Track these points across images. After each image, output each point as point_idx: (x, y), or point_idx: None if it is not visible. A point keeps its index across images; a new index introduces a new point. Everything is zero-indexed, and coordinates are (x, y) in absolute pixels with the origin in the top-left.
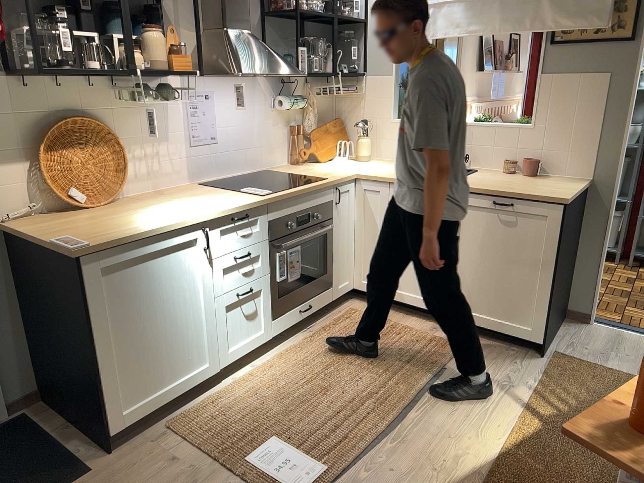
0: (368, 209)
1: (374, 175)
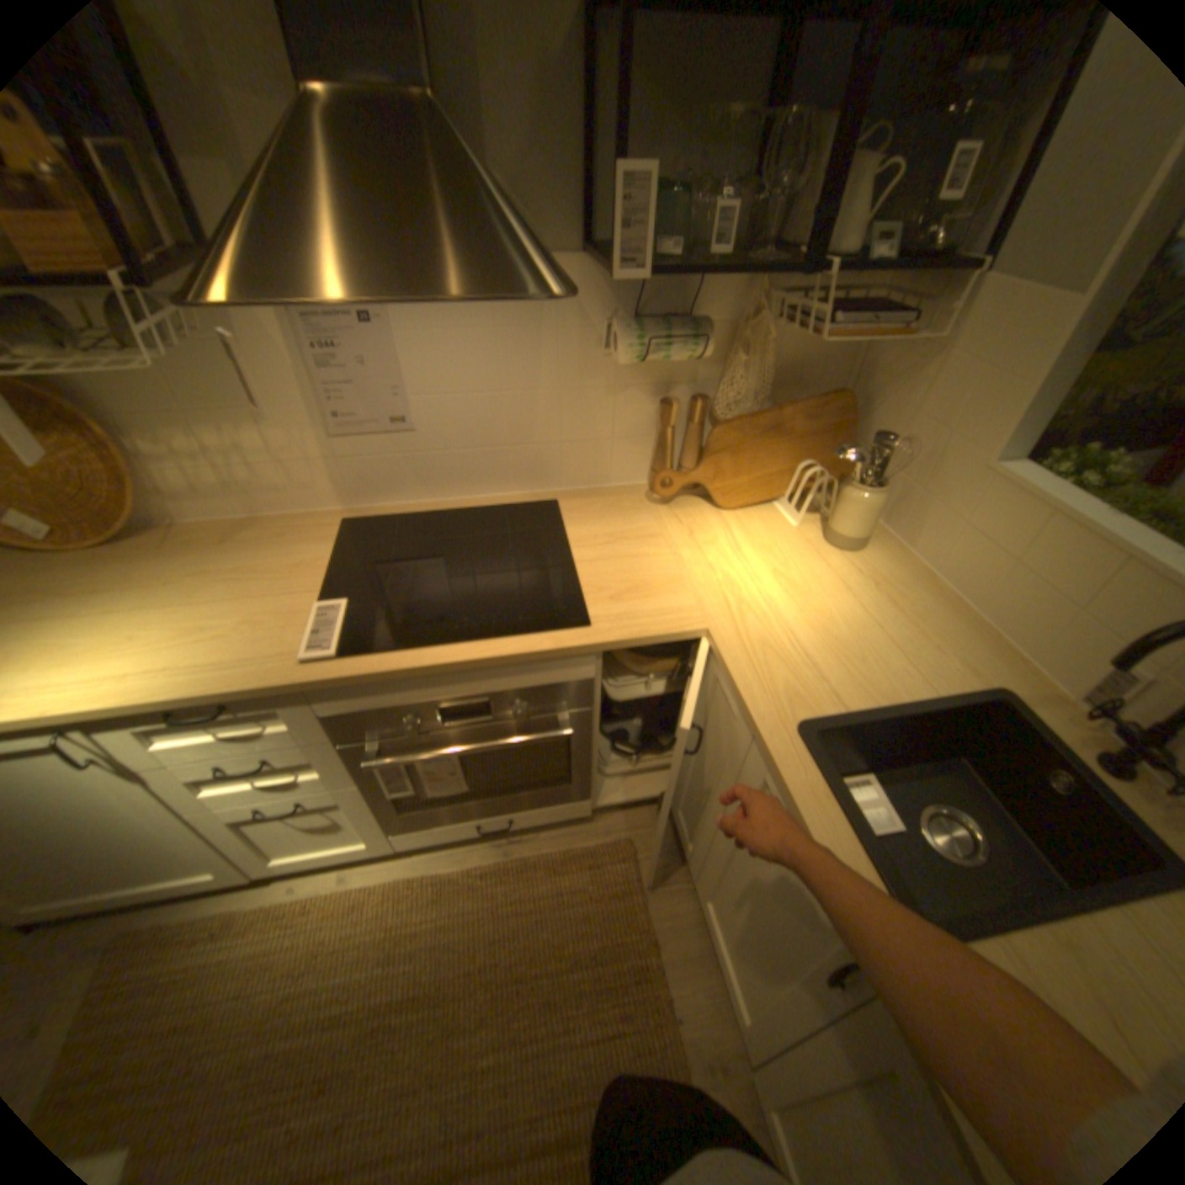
0: (712, 717)
1: (730, 673)
